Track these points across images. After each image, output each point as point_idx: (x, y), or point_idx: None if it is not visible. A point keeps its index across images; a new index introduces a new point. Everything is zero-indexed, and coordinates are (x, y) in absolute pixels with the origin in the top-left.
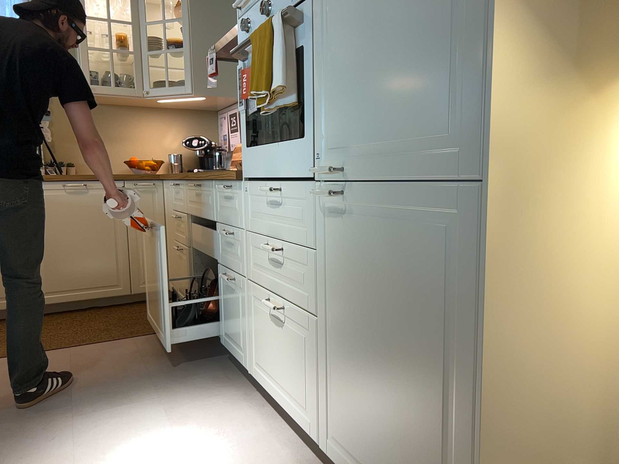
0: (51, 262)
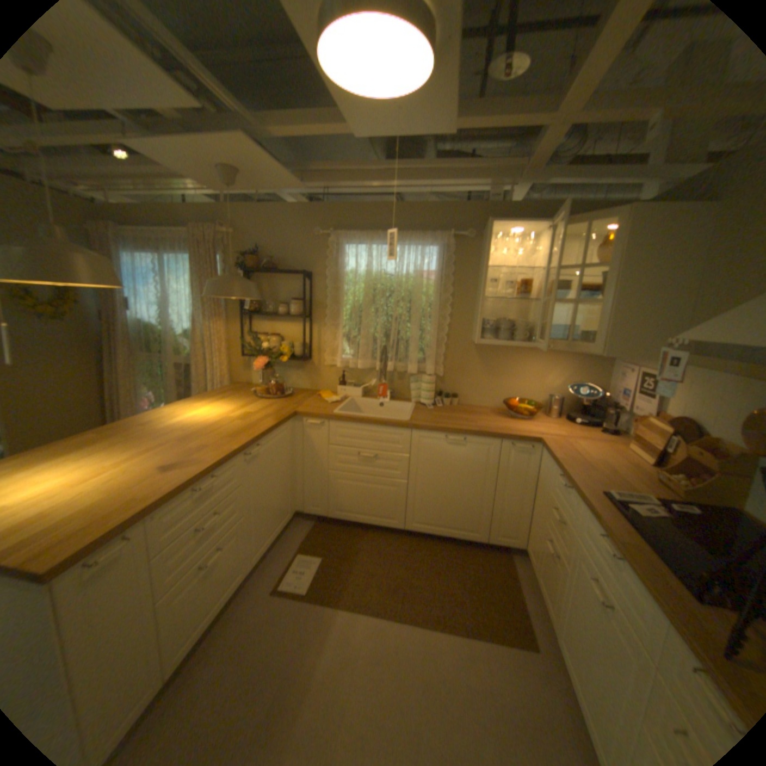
0: (424, 499)
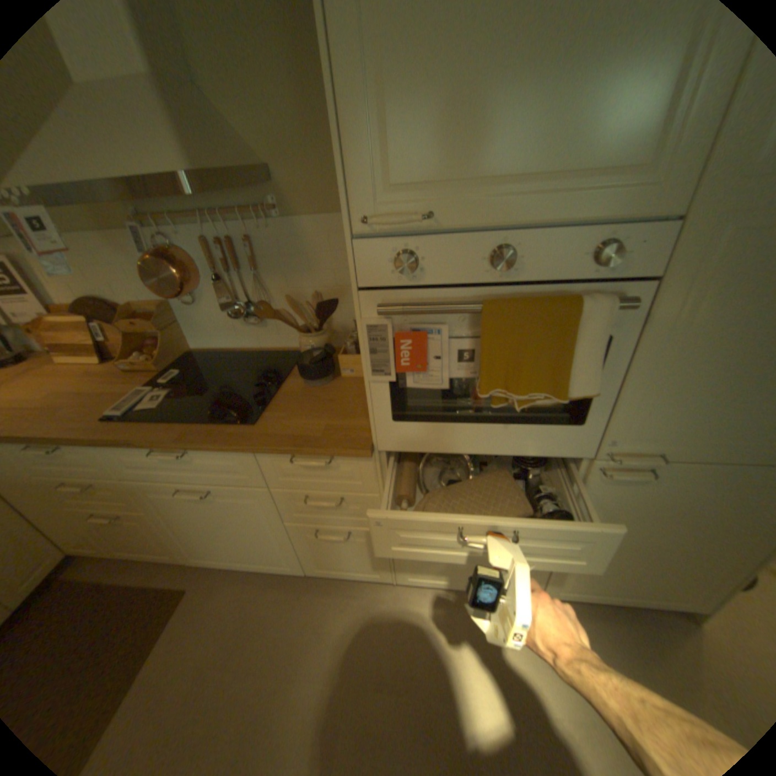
0: None
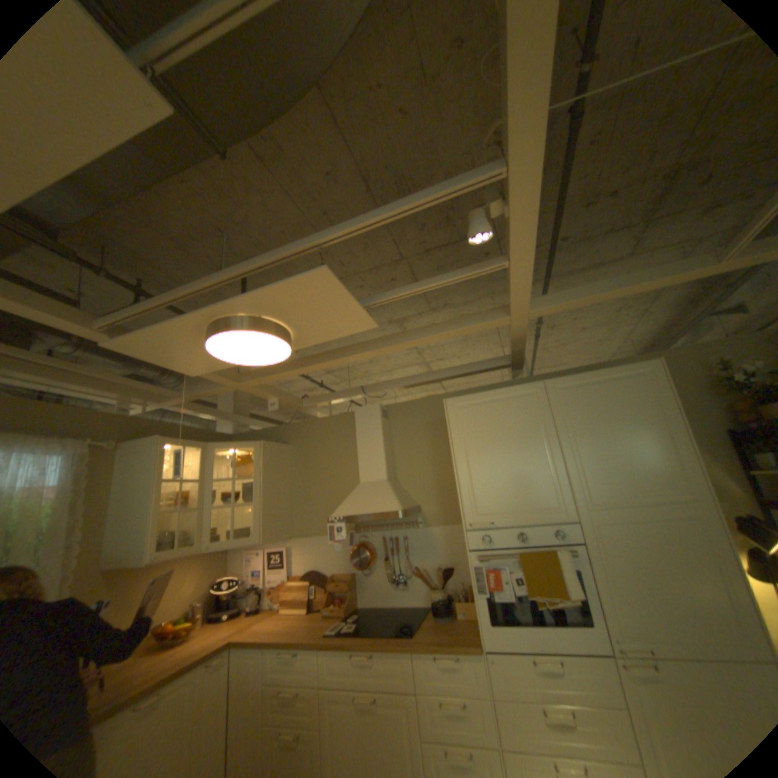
0: None
